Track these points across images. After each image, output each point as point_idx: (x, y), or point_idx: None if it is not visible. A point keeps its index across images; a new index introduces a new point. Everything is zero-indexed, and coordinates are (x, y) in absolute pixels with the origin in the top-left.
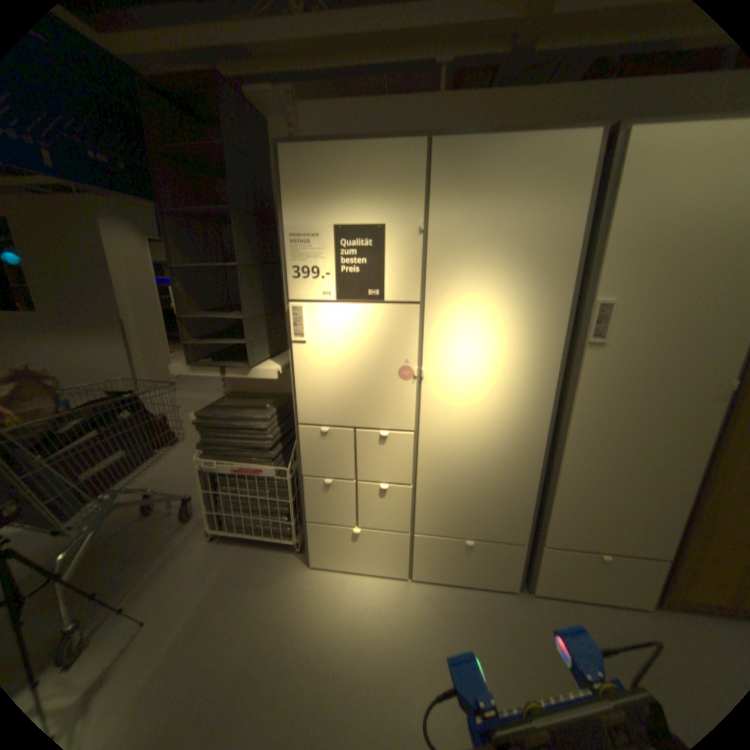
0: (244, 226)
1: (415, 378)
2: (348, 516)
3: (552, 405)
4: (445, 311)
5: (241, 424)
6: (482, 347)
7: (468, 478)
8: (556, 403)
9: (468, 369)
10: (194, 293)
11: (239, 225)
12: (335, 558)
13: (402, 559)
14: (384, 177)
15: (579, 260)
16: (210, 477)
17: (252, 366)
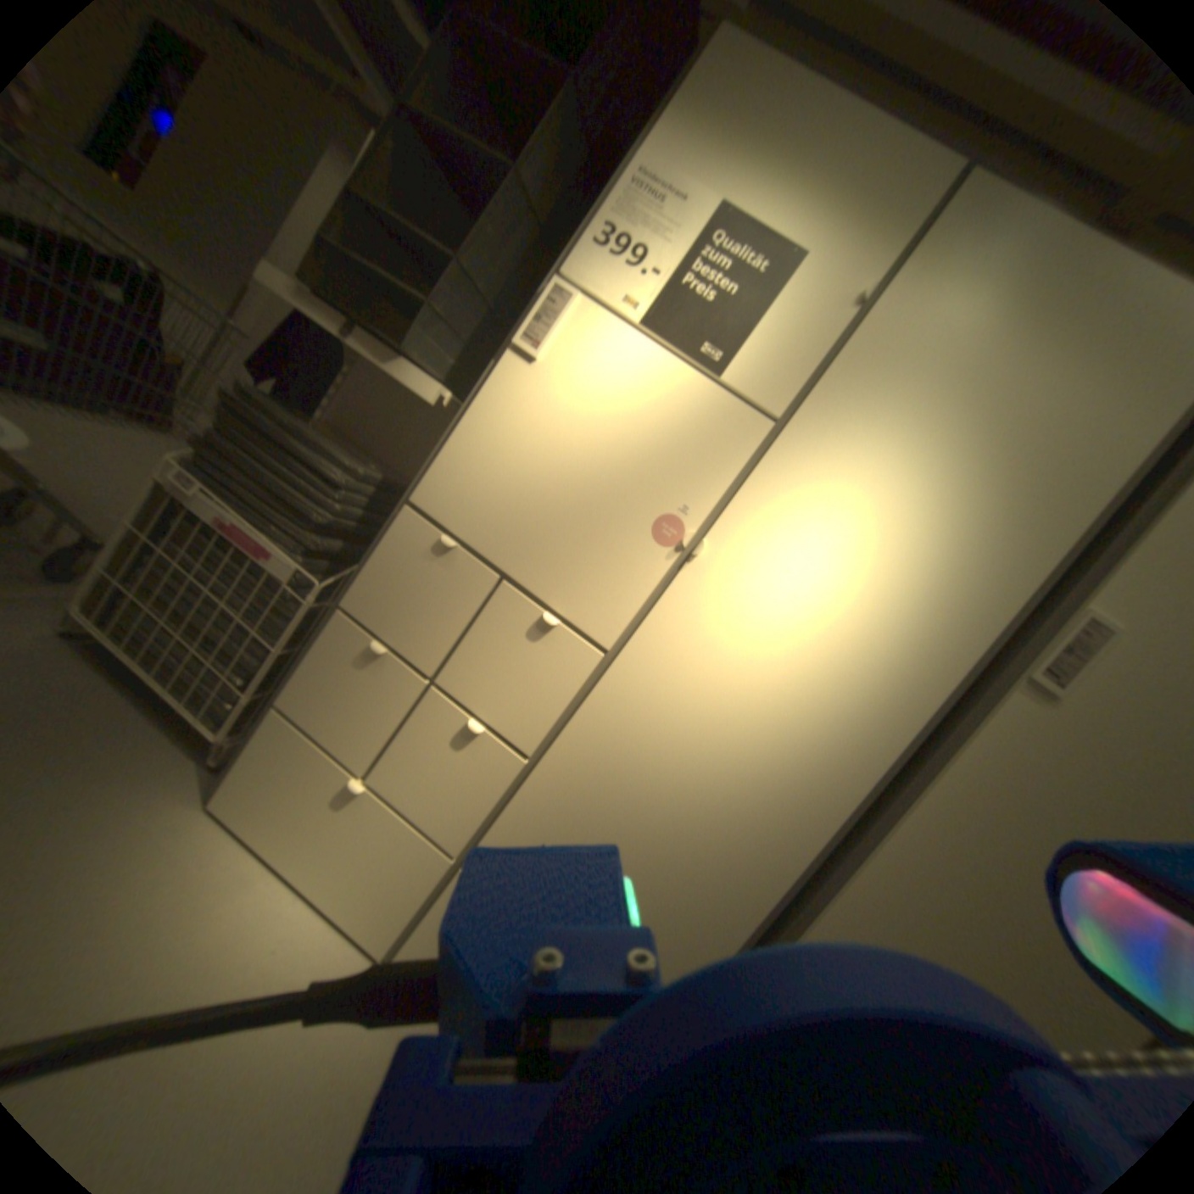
0: (565, 143)
1: (677, 555)
2: (363, 752)
3: (891, 767)
4: (810, 466)
5: (302, 457)
6: (833, 573)
7: (645, 817)
8: (896, 770)
9: (782, 598)
10: (401, 198)
11: (560, 127)
12: (273, 827)
13: (401, 914)
14: (854, 183)
15: (1092, 523)
16: (169, 518)
17: (404, 360)
